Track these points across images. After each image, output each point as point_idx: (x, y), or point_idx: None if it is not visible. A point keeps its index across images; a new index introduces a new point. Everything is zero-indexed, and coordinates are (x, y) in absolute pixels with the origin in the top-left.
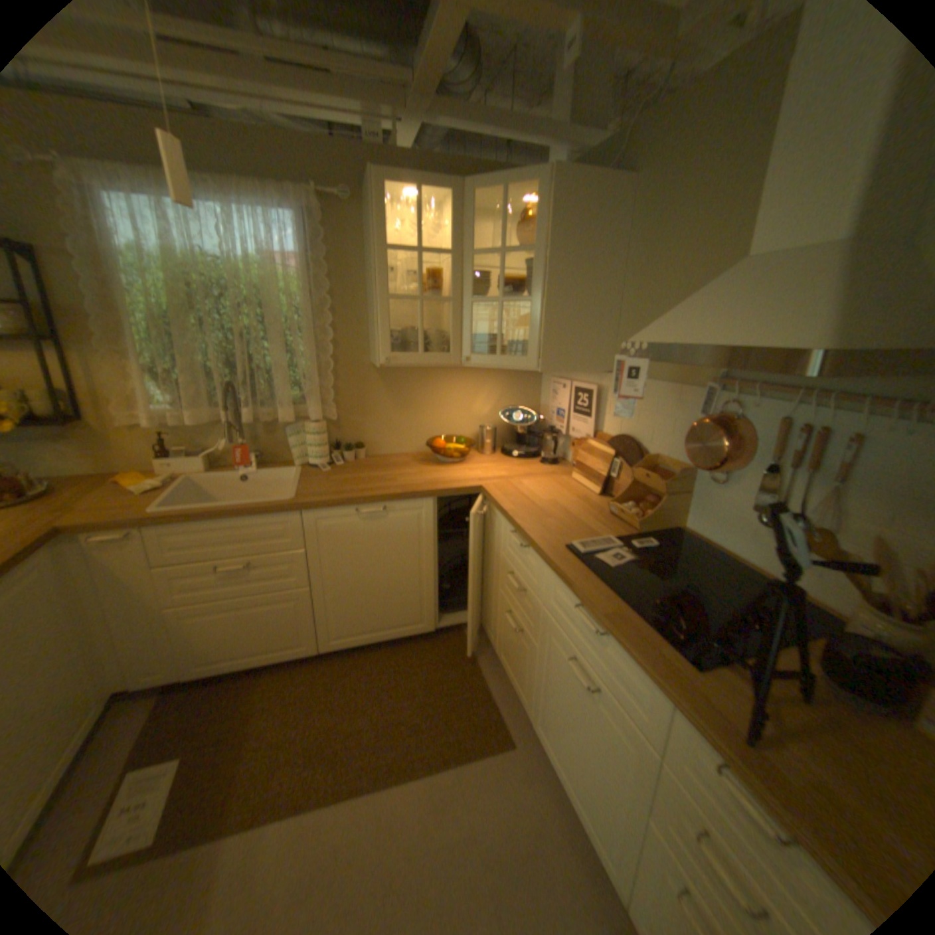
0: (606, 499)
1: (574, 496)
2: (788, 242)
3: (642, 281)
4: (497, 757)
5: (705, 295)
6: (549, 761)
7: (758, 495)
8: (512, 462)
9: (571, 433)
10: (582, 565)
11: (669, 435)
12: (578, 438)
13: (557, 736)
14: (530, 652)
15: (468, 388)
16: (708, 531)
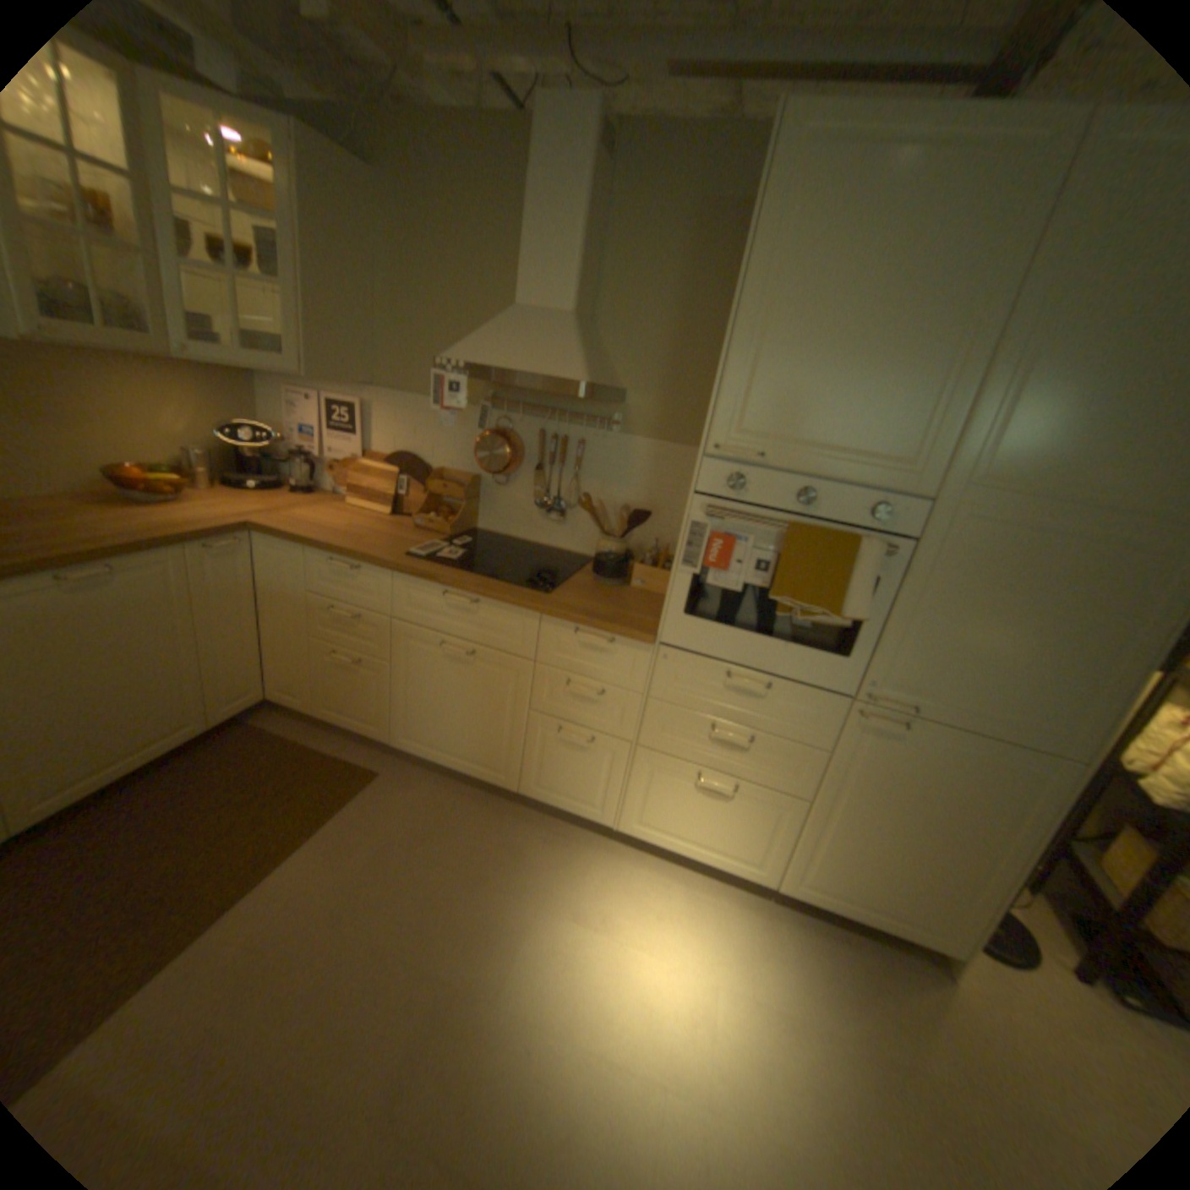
0: (398, 518)
1: (367, 519)
2: (540, 303)
3: (396, 292)
4: (366, 788)
5: (493, 329)
6: (419, 757)
7: (529, 489)
8: (254, 496)
9: (327, 455)
10: (430, 563)
11: (450, 448)
12: (335, 460)
13: (429, 725)
14: (376, 675)
15: (147, 391)
16: (496, 525)
